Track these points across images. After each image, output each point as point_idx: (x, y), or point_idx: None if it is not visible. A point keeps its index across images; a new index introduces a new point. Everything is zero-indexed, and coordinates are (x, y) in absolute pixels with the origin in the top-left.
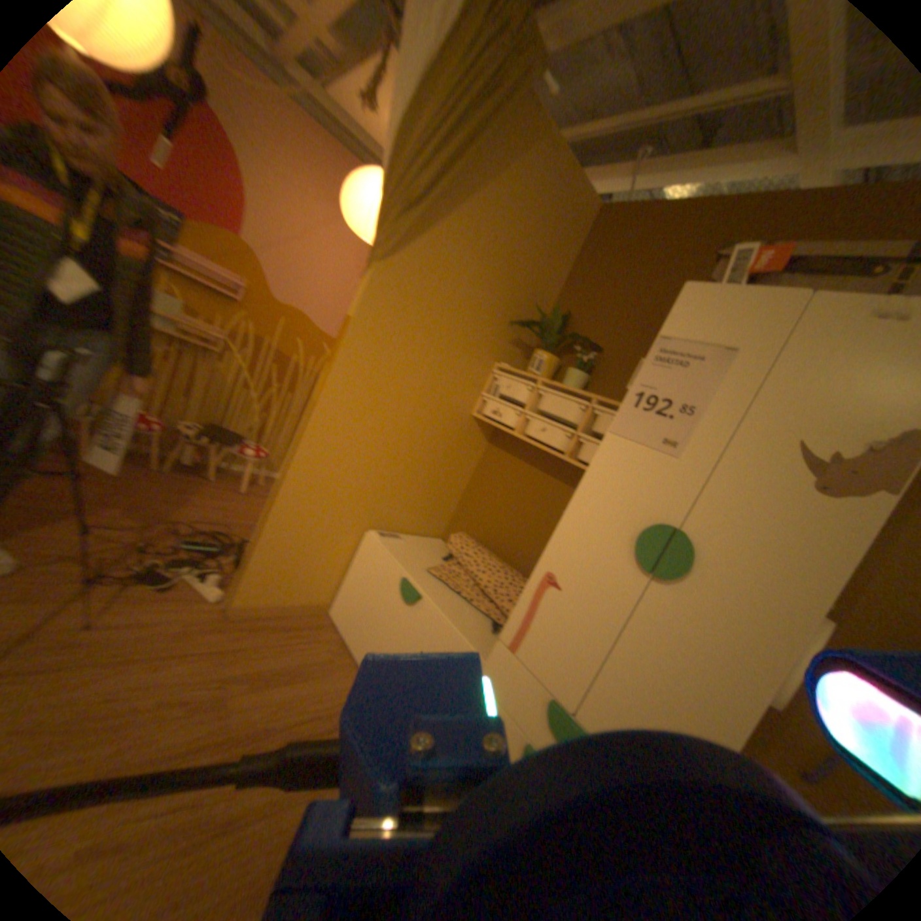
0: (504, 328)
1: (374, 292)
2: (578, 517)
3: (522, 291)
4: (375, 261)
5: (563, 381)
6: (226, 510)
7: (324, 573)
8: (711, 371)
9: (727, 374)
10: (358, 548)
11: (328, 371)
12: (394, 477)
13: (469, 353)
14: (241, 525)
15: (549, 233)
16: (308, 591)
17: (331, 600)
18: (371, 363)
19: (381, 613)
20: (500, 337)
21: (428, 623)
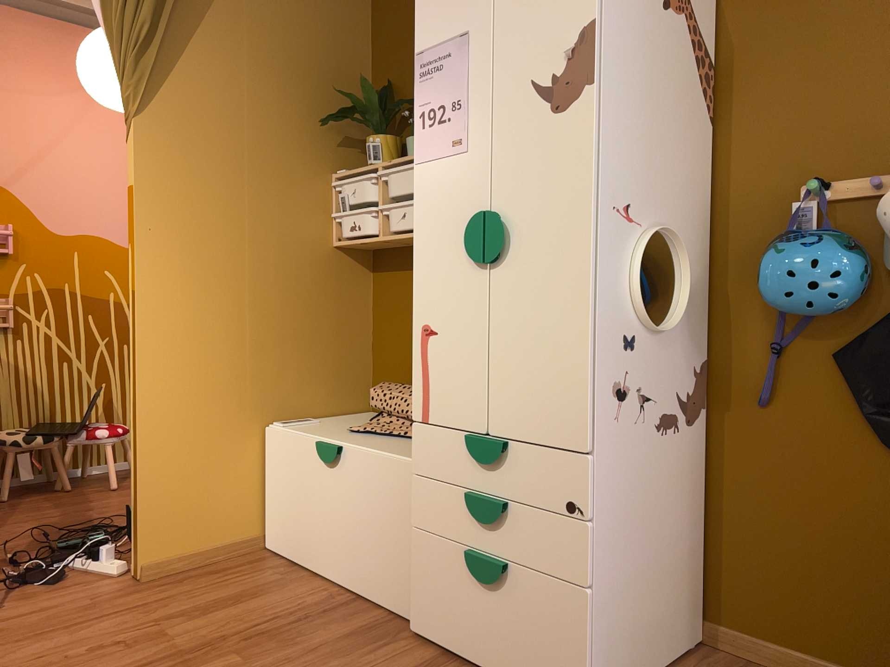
0: (323, 131)
1: (149, 149)
2: (423, 256)
3: (323, 82)
4: (135, 117)
5: (406, 154)
6: (101, 505)
7: (237, 494)
8: (459, 60)
9: (470, 57)
10: (265, 450)
11: (136, 250)
12: (270, 348)
13: (293, 174)
14: (126, 511)
15: (323, 9)
16: (227, 522)
17: (262, 528)
18: (180, 225)
19: (314, 495)
20: (323, 143)
21: (357, 465)
